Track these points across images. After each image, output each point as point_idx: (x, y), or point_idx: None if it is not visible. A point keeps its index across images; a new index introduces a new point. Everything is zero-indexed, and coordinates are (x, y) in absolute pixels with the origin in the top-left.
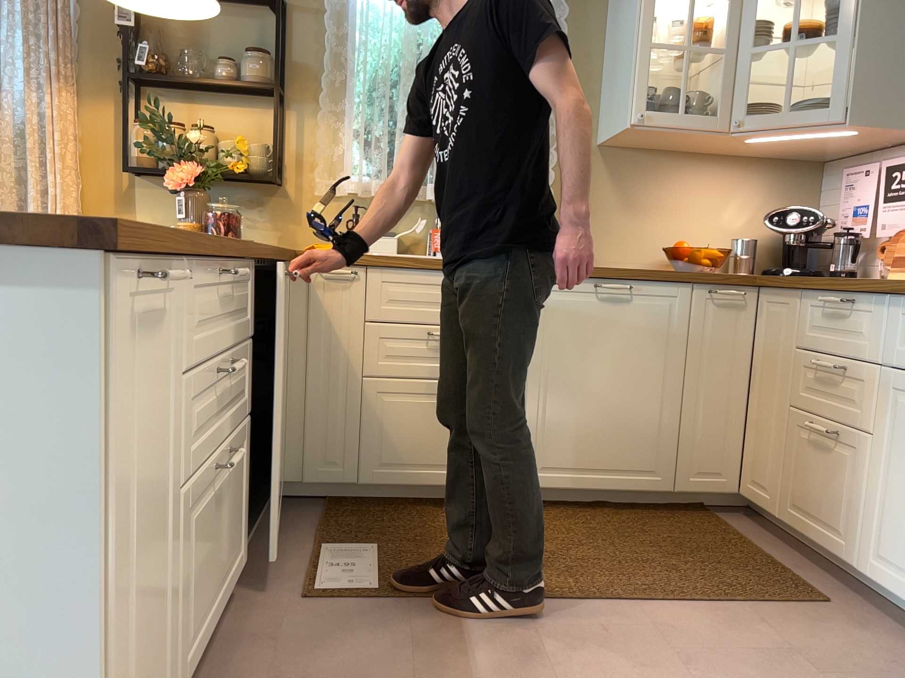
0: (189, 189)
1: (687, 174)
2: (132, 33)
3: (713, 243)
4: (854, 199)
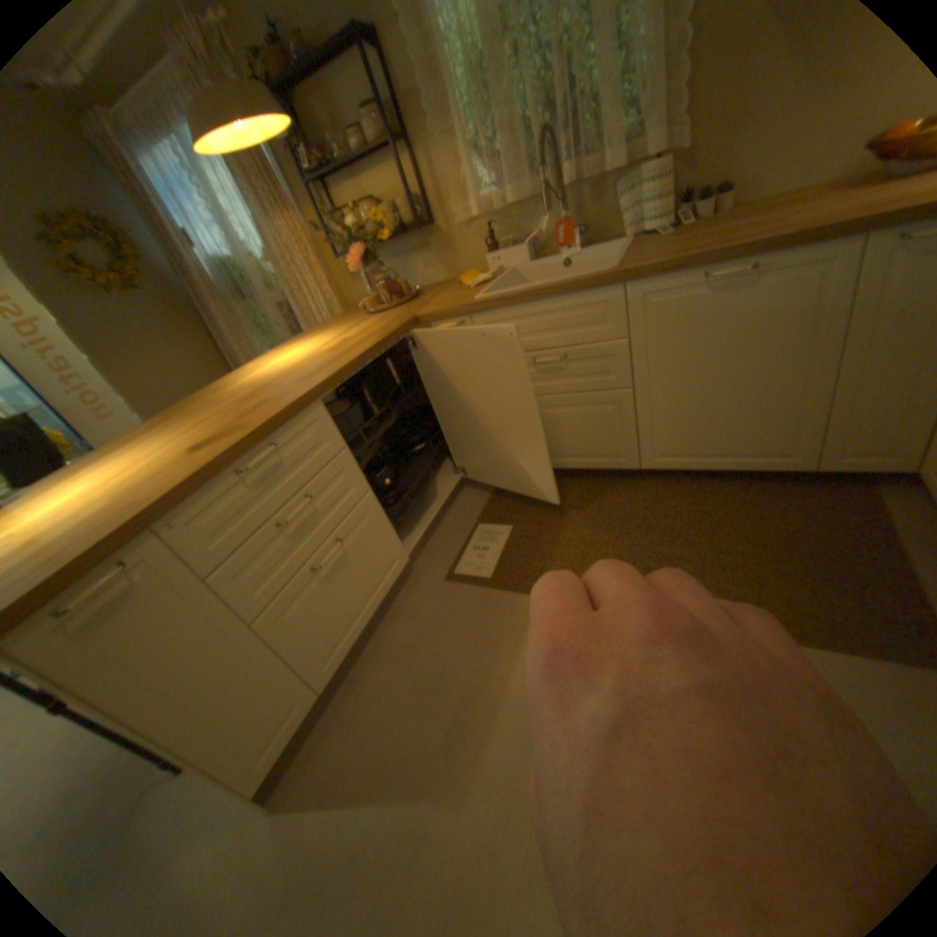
0: (364, 264)
1: None
2: (292, 136)
3: None
4: None
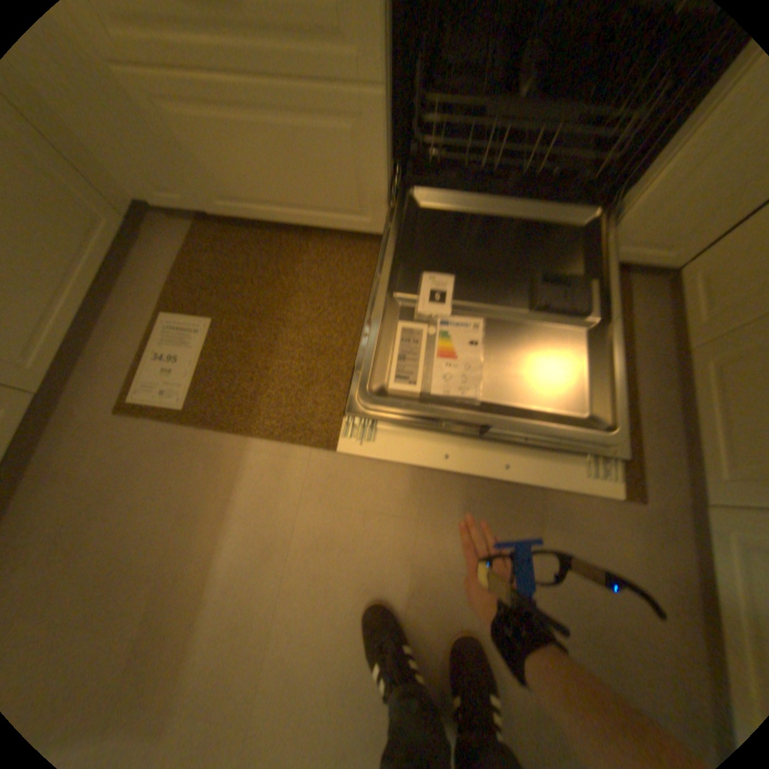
0: None
1: None
2: None
3: None
4: None
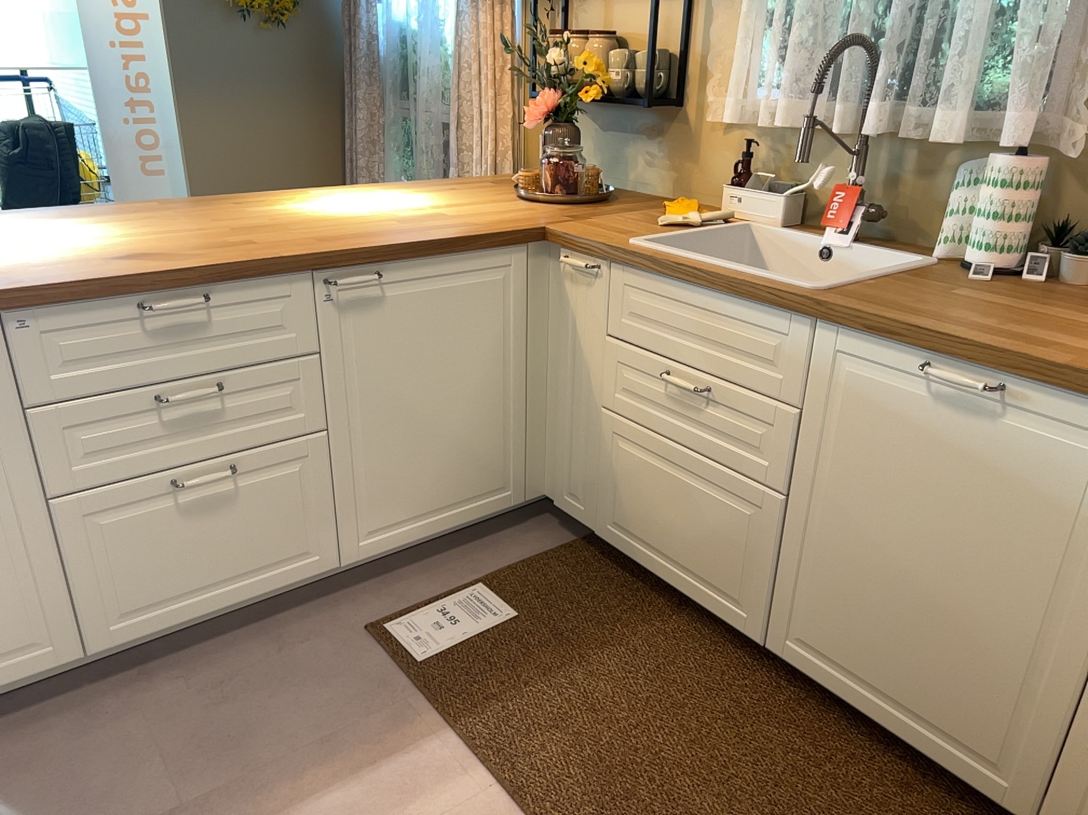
0: (550, 124)
1: None
2: None
3: None
4: None
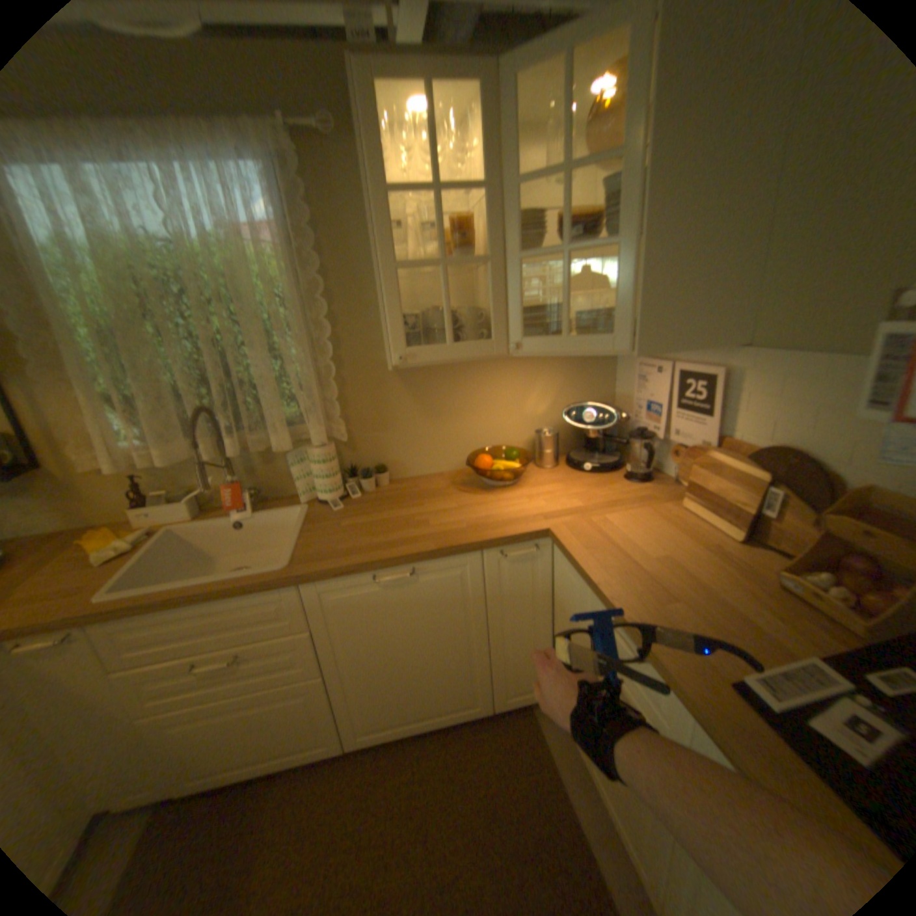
0: None
1: (484, 374)
2: None
3: (519, 433)
4: (646, 393)
